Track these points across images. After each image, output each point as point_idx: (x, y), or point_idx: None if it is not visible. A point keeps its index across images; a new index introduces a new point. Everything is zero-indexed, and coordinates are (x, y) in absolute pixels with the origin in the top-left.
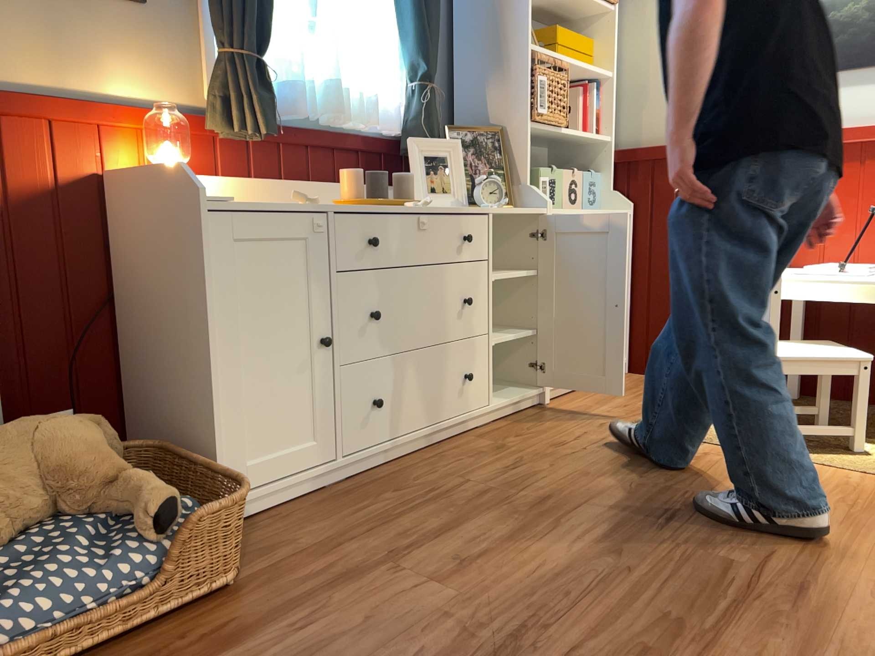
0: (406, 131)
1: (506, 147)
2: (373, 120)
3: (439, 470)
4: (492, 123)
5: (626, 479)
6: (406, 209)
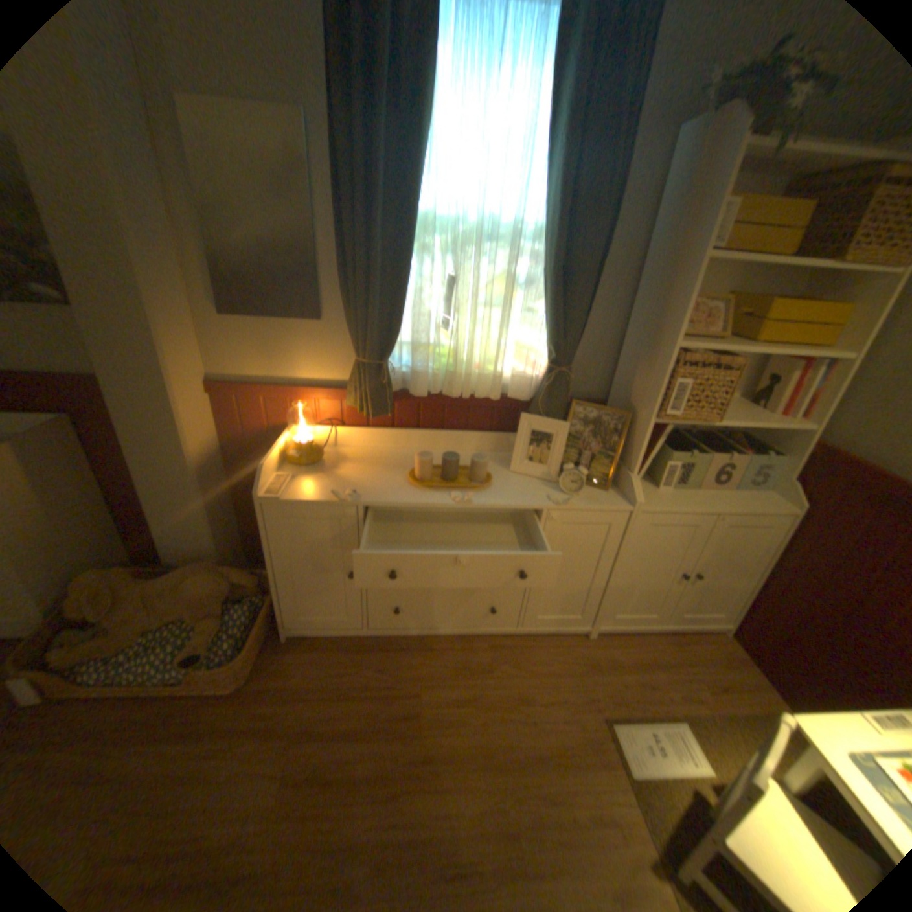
0: (535, 399)
1: (632, 431)
2: (492, 397)
3: (424, 669)
4: (631, 402)
5: (506, 793)
6: (443, 502)
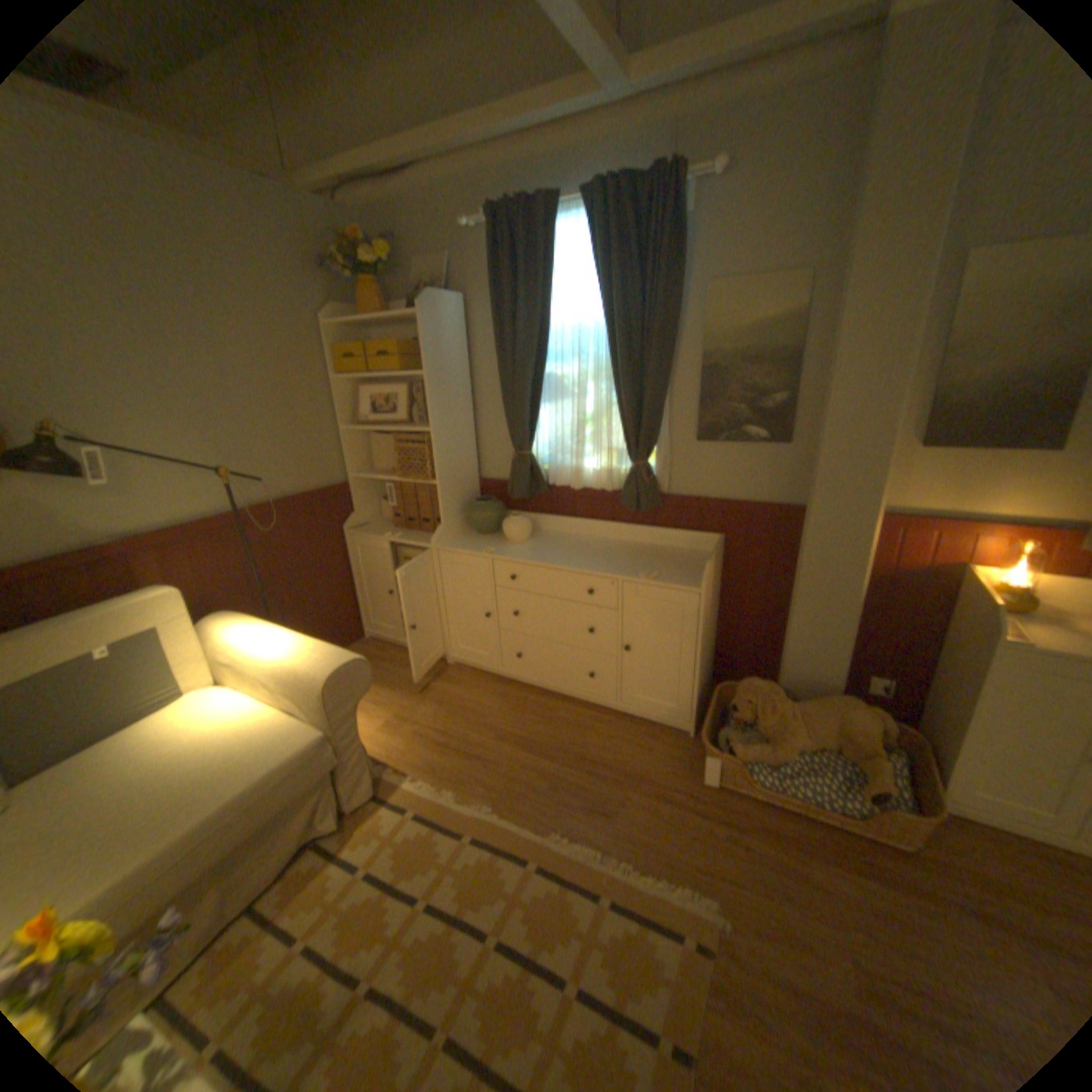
0: None
1: None
2: None
3: None
4: None
5: None
6: None
